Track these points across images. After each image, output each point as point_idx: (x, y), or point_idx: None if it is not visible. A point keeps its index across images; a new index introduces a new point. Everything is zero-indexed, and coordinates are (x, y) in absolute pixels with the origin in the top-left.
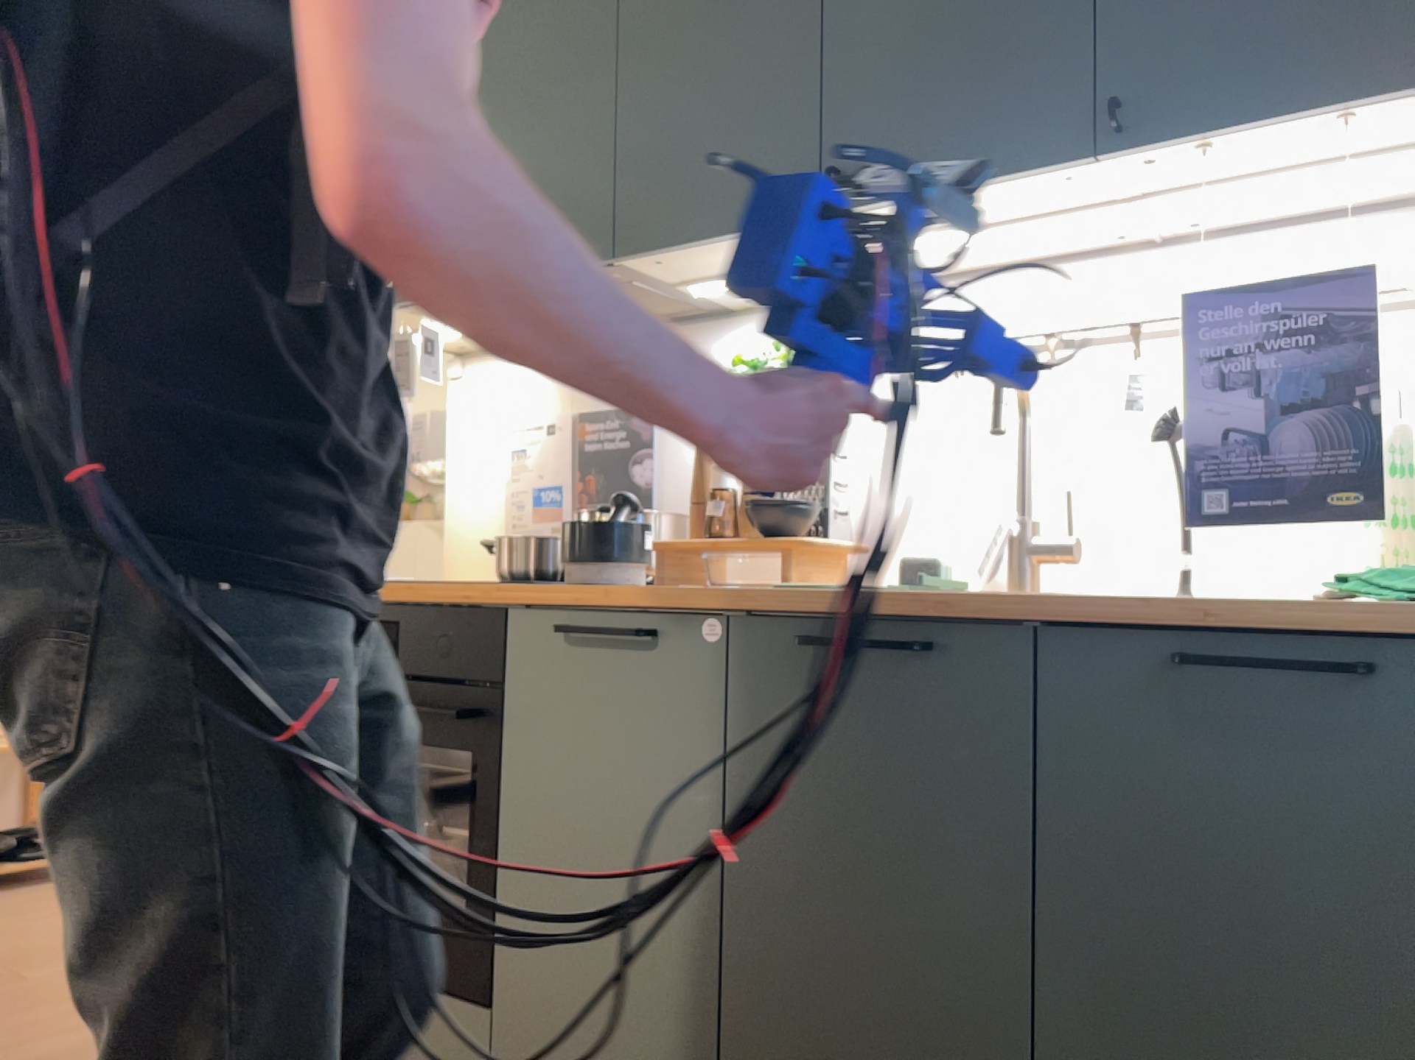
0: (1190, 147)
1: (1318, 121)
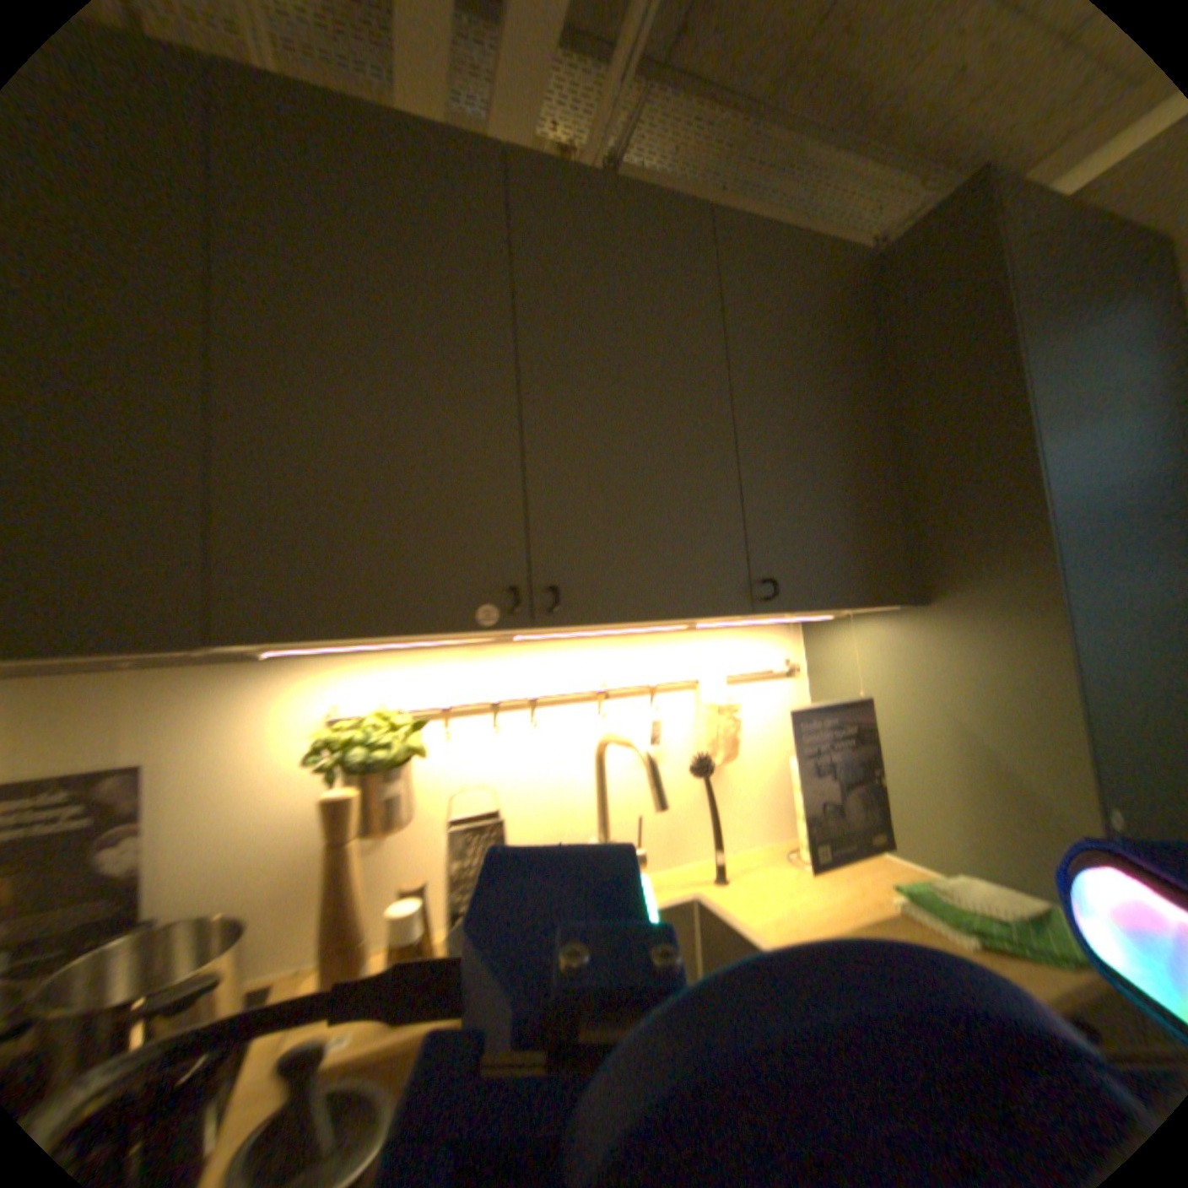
0: (787, 612)
1: (841, 609)
